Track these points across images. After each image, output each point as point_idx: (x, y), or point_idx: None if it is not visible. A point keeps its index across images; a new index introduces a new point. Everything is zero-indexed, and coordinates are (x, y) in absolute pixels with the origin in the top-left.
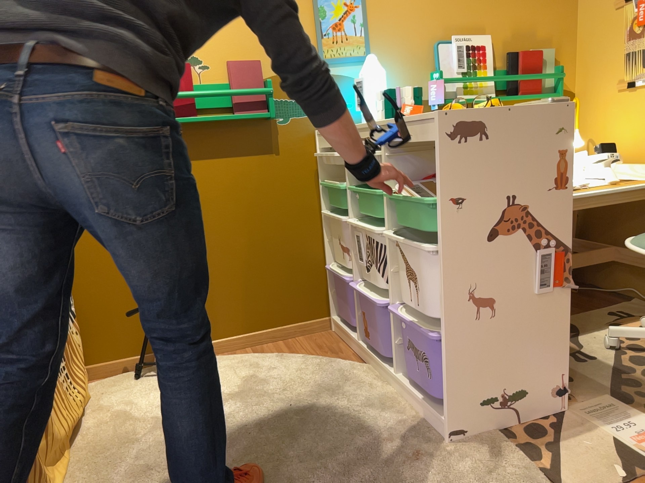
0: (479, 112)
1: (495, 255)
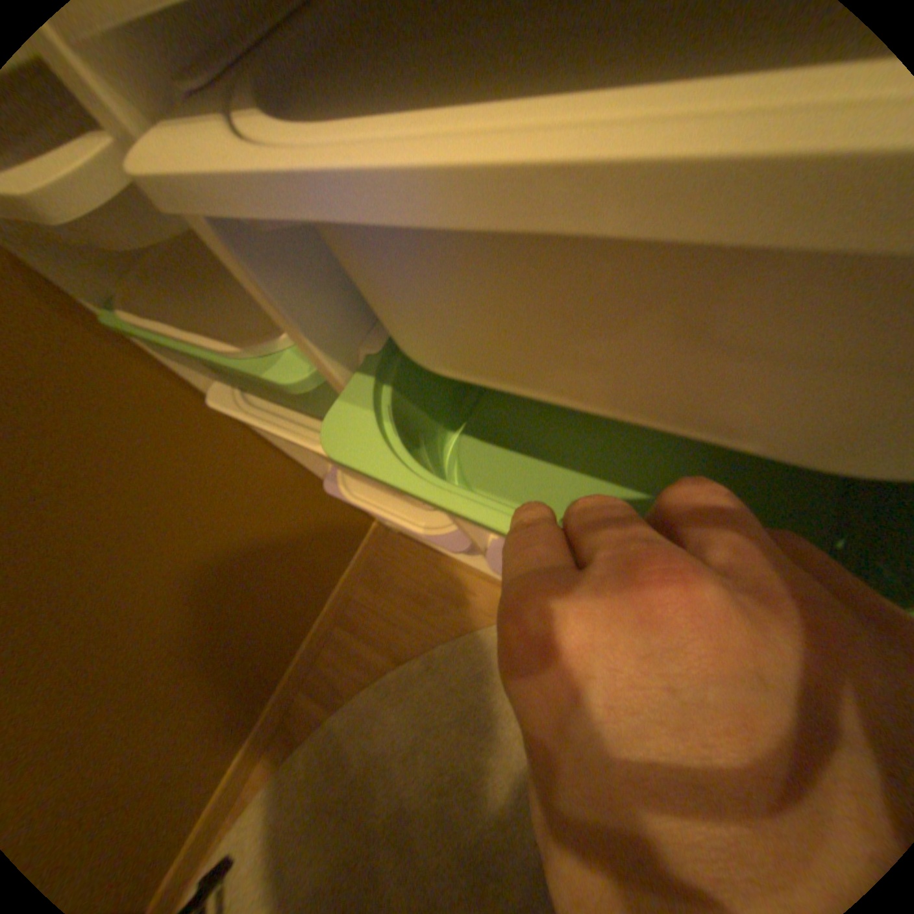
0: None
1: None
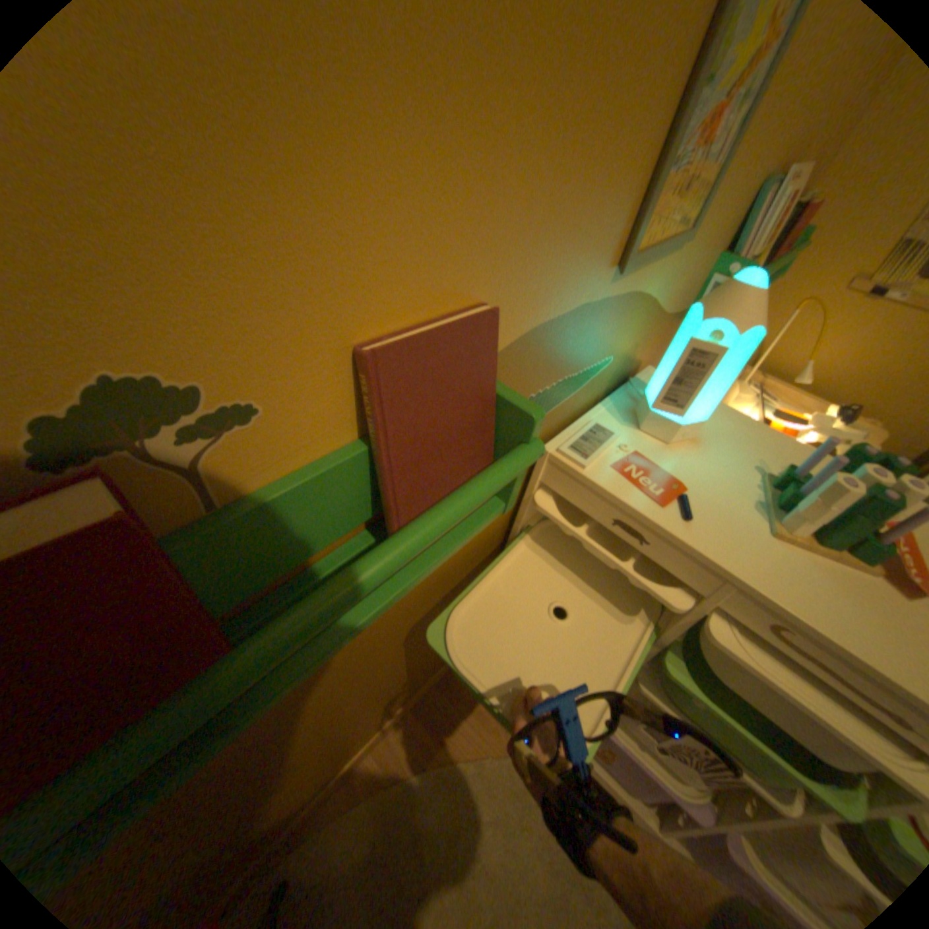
0: None
1: None
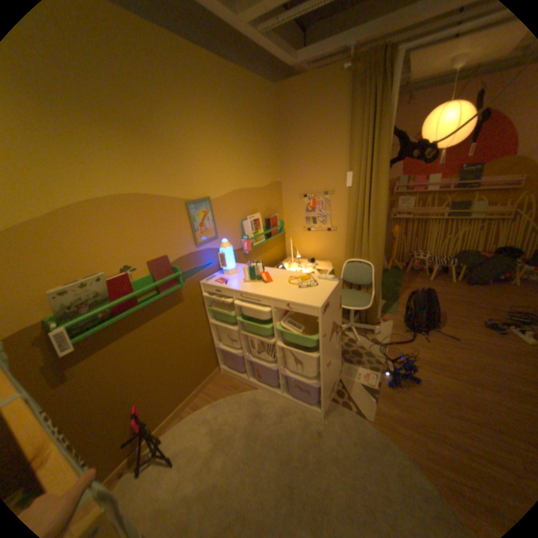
0: (328, 298)
1: (331, 344)
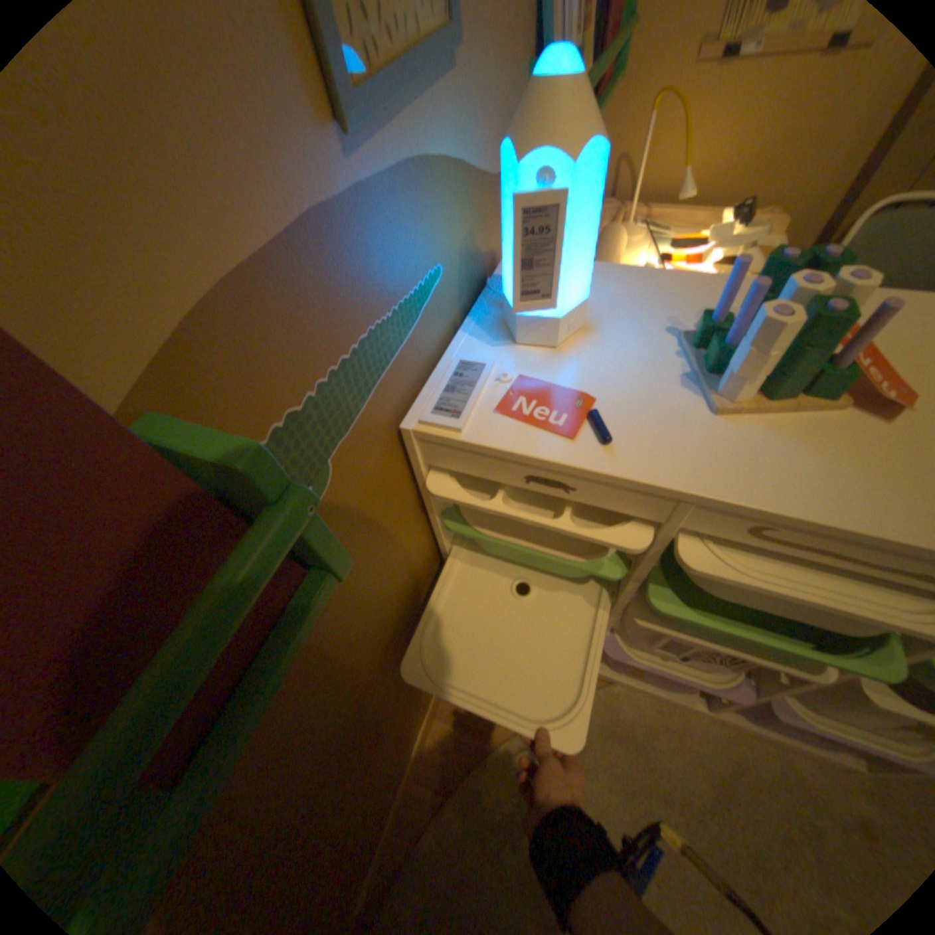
0: None
1: None
